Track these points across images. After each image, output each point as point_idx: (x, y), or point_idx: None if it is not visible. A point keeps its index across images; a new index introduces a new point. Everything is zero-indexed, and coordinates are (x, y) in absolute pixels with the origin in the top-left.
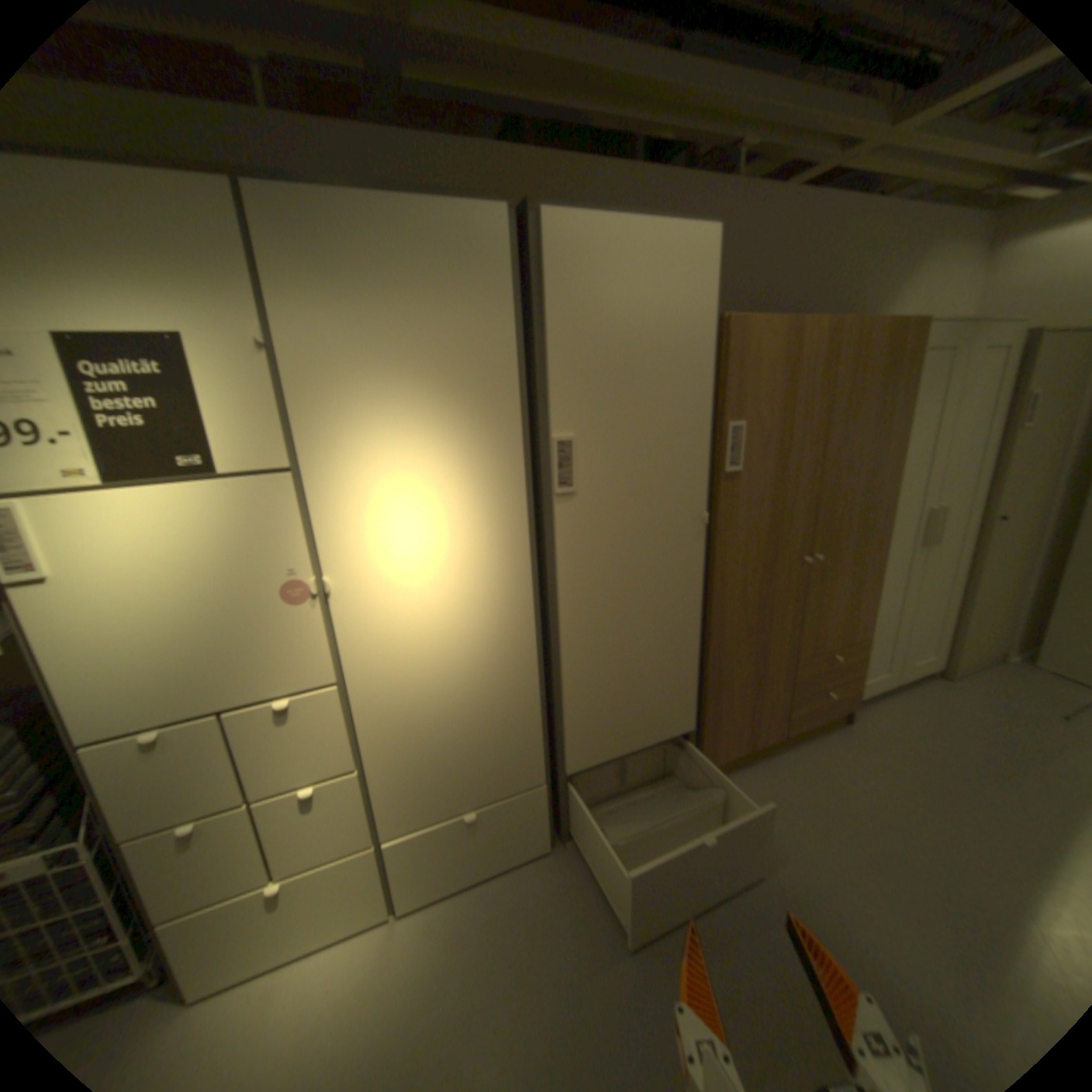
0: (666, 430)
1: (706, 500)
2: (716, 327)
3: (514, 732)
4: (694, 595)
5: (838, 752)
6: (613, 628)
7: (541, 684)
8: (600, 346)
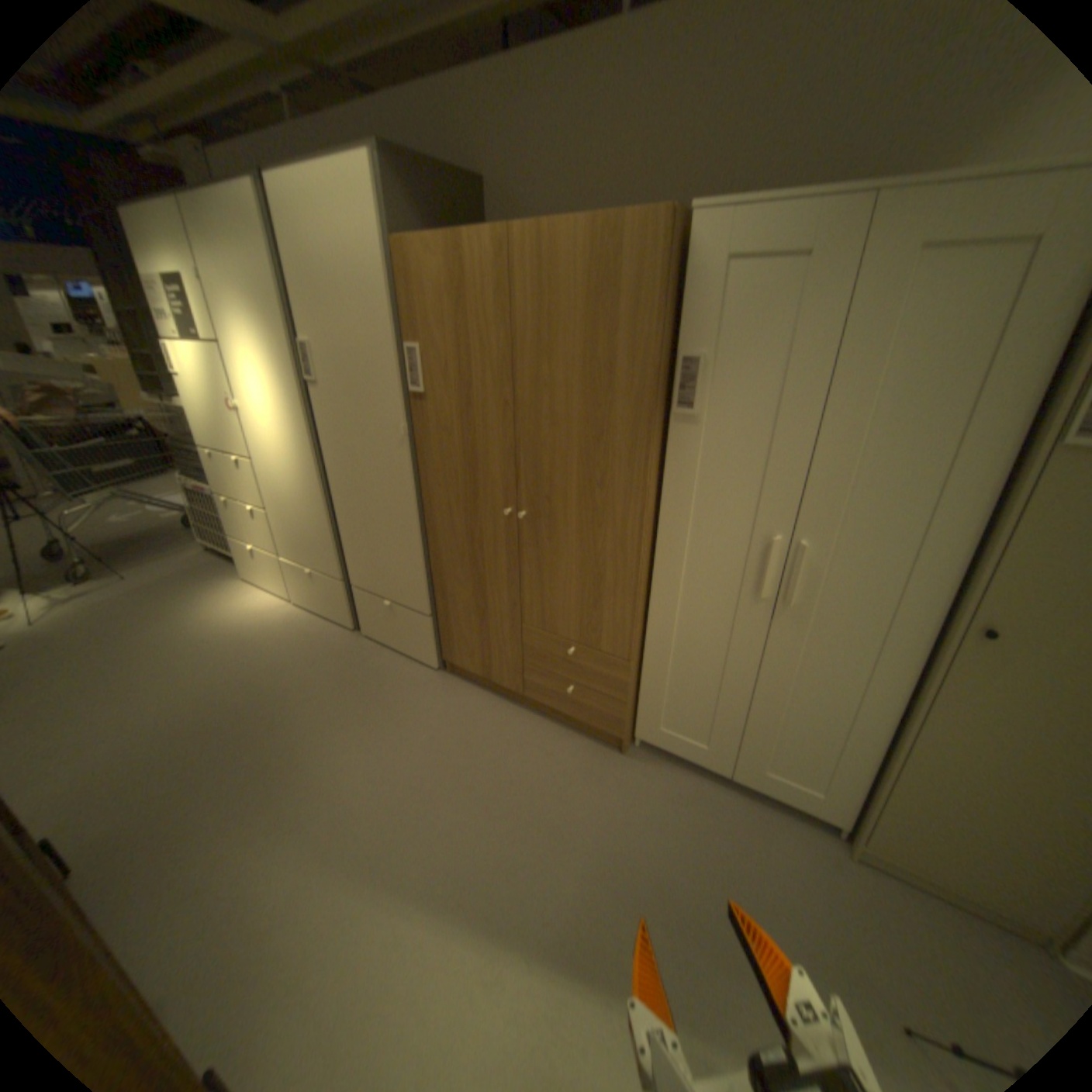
0: (361, 345)
1: (402, 414)
2: (380, 252)
3: (320, 535)
4: (407, 496)
5: (565, 748)
6: (357, 494)
7: (329, 512)
8: (309, 275)
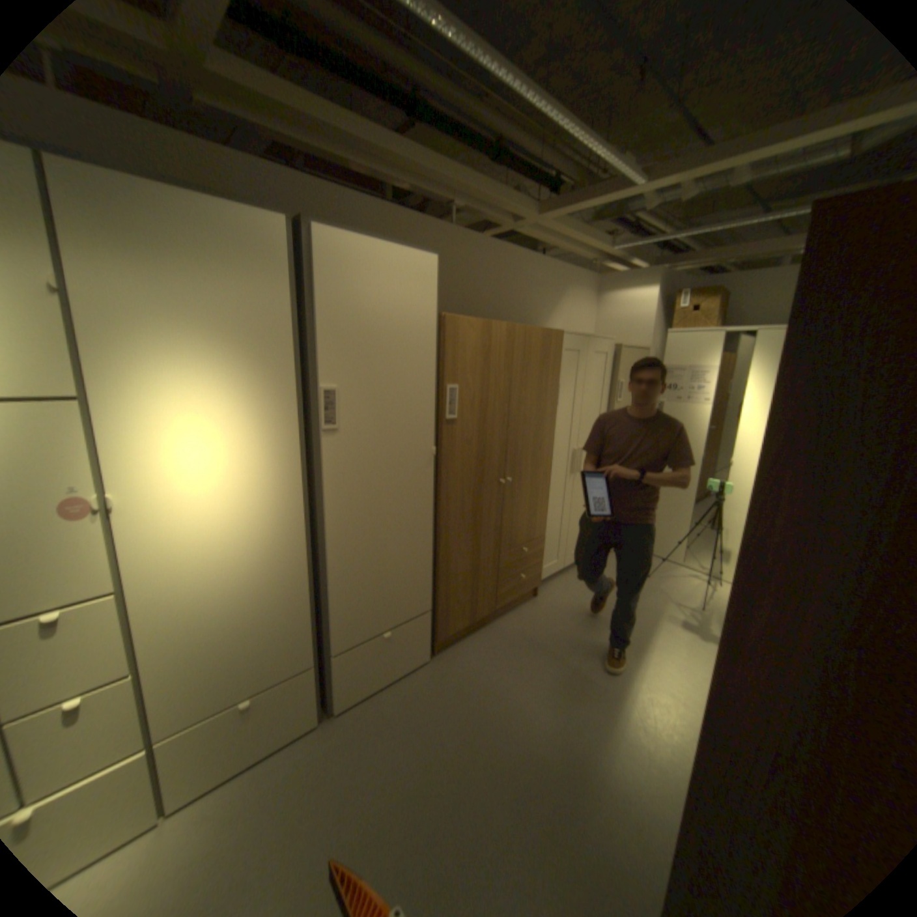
0: (404, 388)
1: (433, 438)
2: (436, 321)
3: (286, 624)
4: (427, 507)
5: (527, 616)
6: (368, 533)
7: (309, 581)
8: (355, 324)
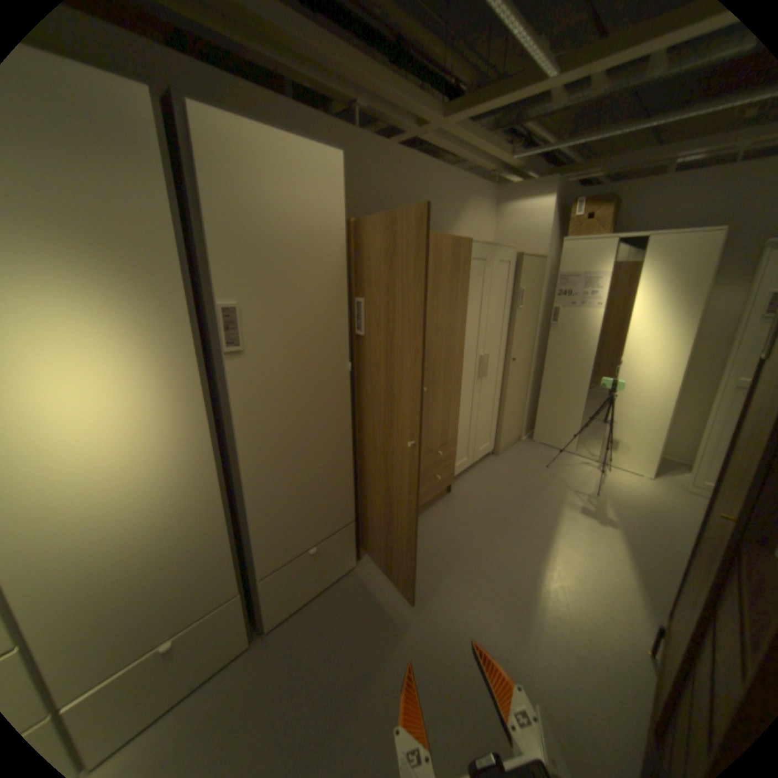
0: (314, 301)
1: (348, 353)
2: (345, 227)
3: (203, 558)
4: (346, 423)
5: (443, 511)
6: (285, 455)
7: (225, 511)
8: (253, 230)
